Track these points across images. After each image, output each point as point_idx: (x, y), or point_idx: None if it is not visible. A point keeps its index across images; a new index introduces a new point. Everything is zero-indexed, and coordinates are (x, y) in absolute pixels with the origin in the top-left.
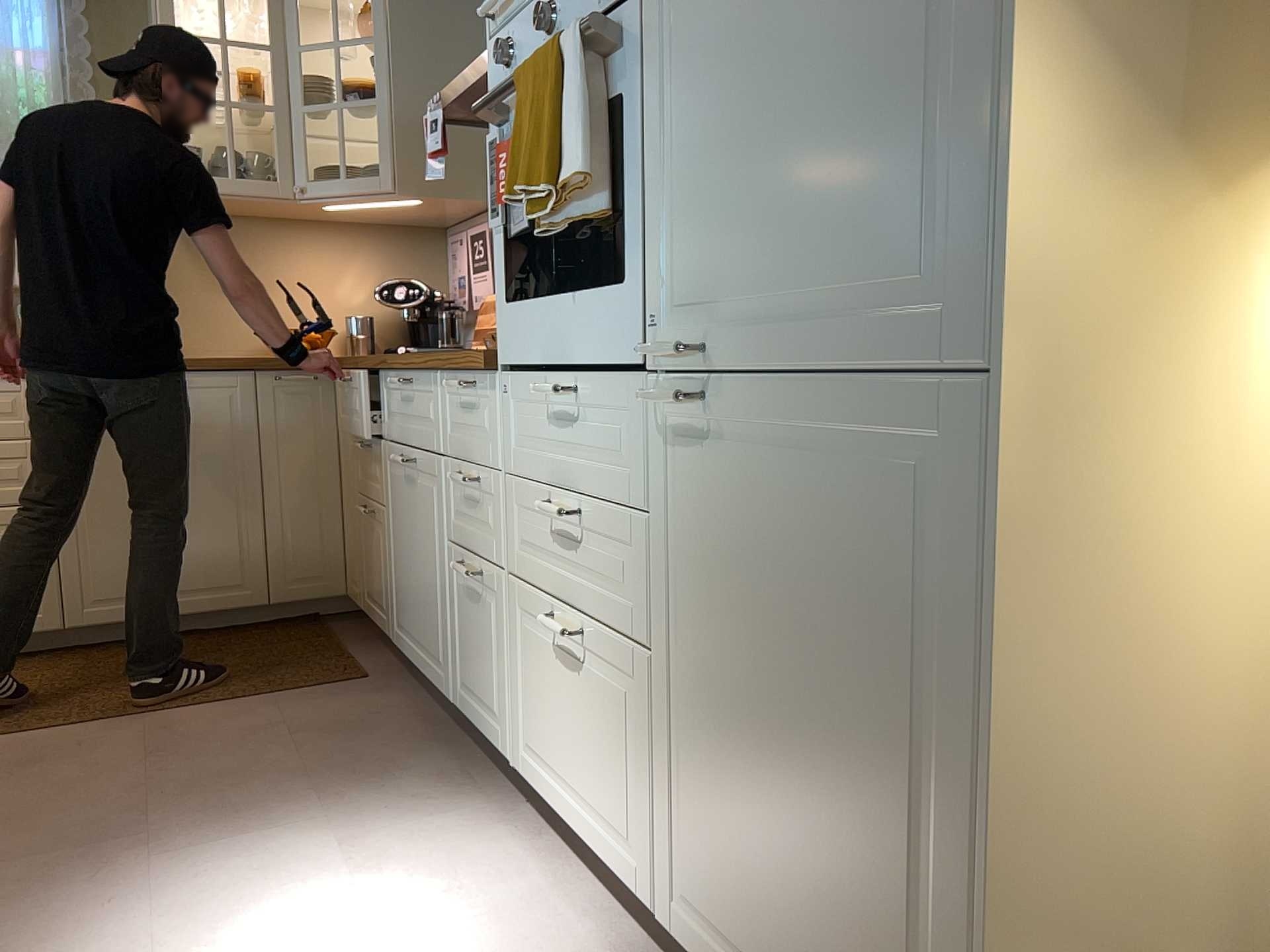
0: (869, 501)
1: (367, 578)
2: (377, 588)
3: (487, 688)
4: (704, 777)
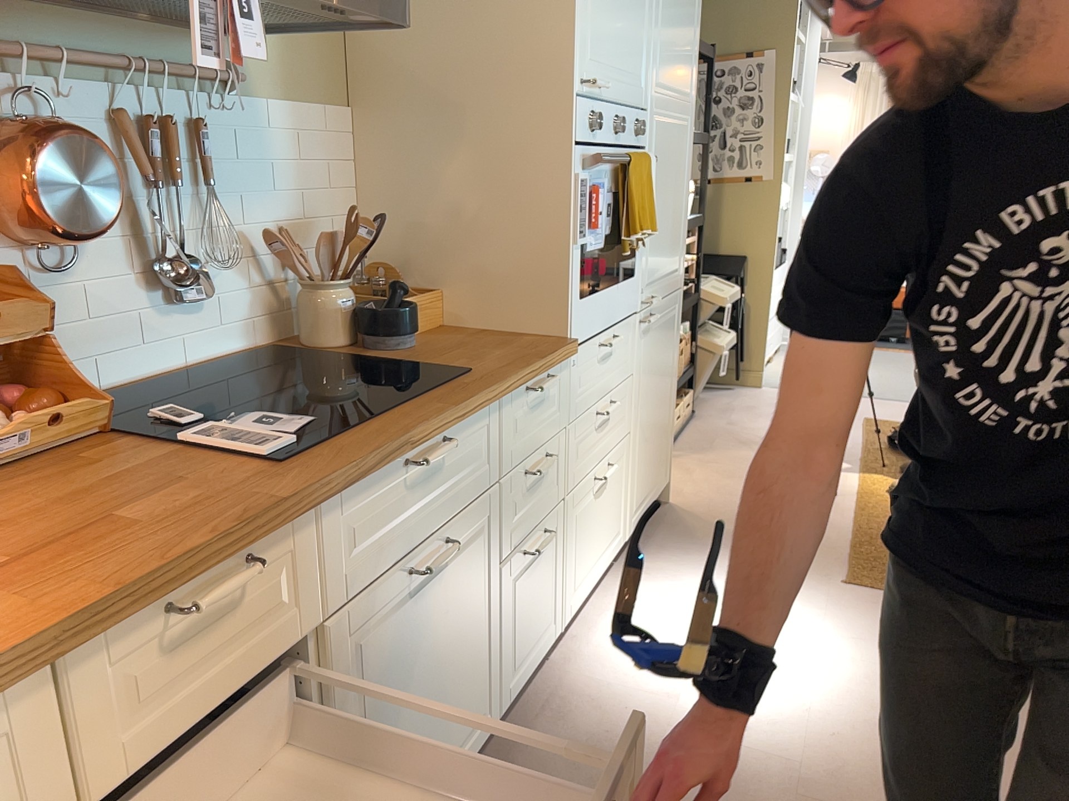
0: (670, 326)
1: None
2: None
3: (542, 617)
4: (641, 454)
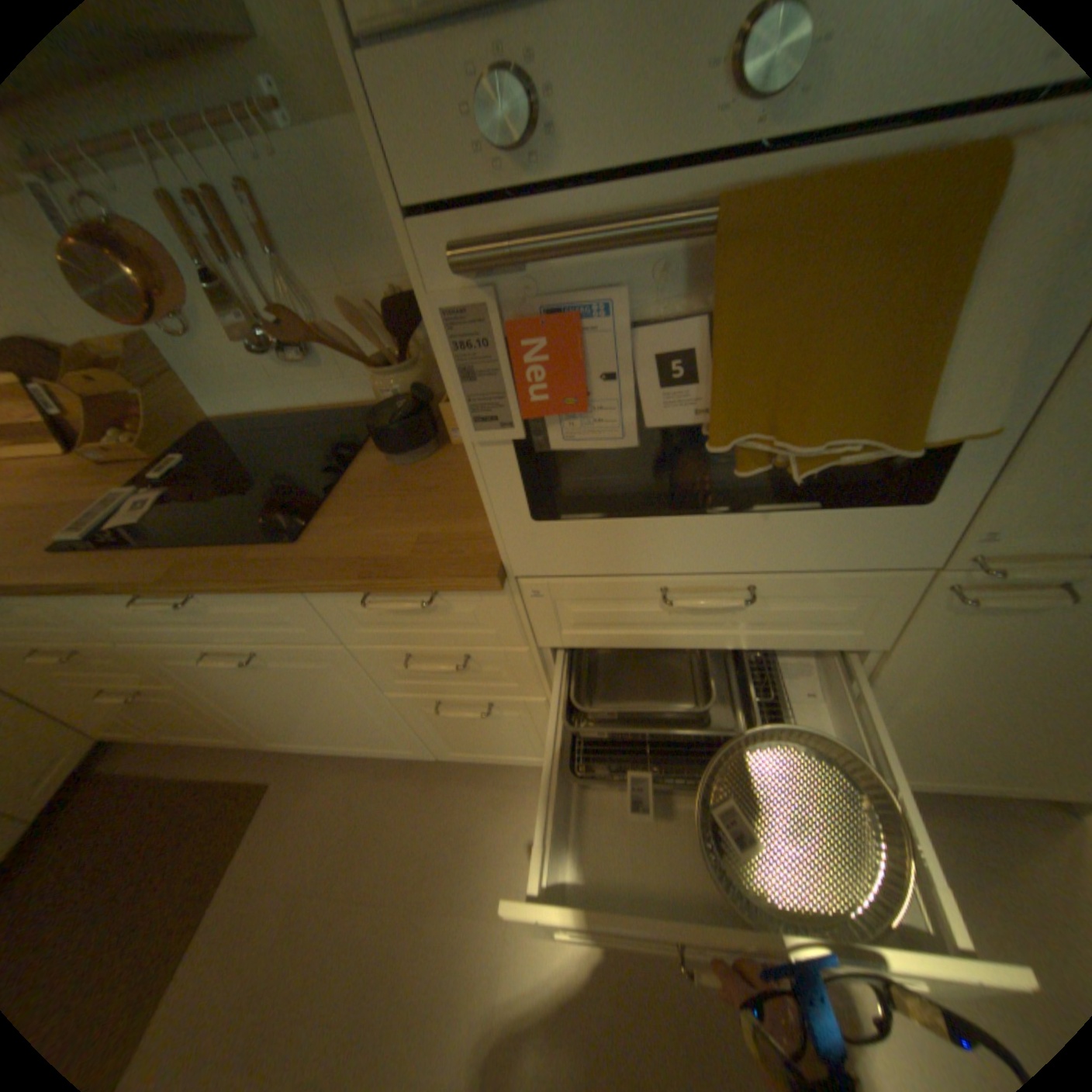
0: None
1: (154, 728)
2: (189, 730)
3: (511, 747)
4: (907, 741)
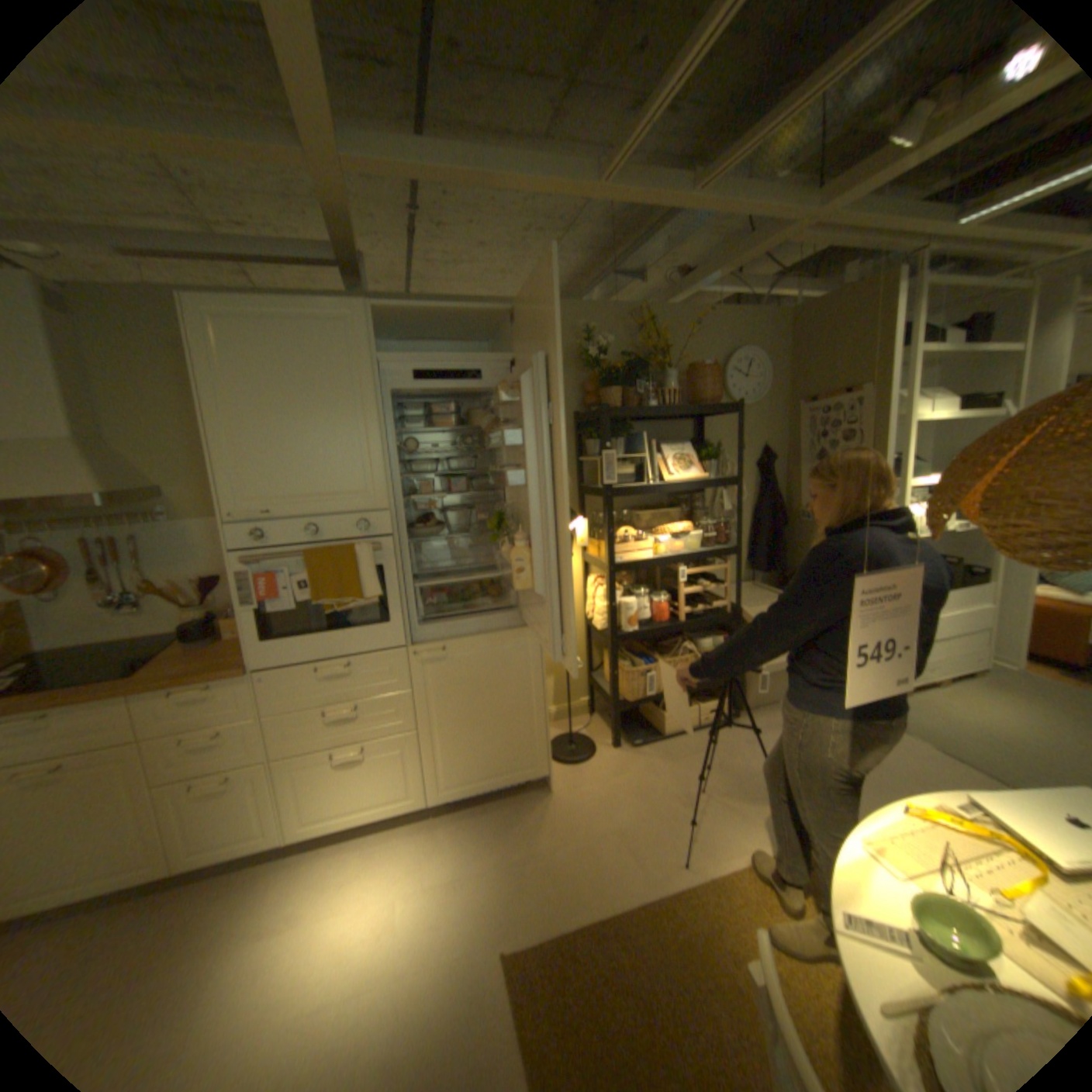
0: (505, 656)
1: None
2: None
3: (237, 831)
4: (447, 749)
